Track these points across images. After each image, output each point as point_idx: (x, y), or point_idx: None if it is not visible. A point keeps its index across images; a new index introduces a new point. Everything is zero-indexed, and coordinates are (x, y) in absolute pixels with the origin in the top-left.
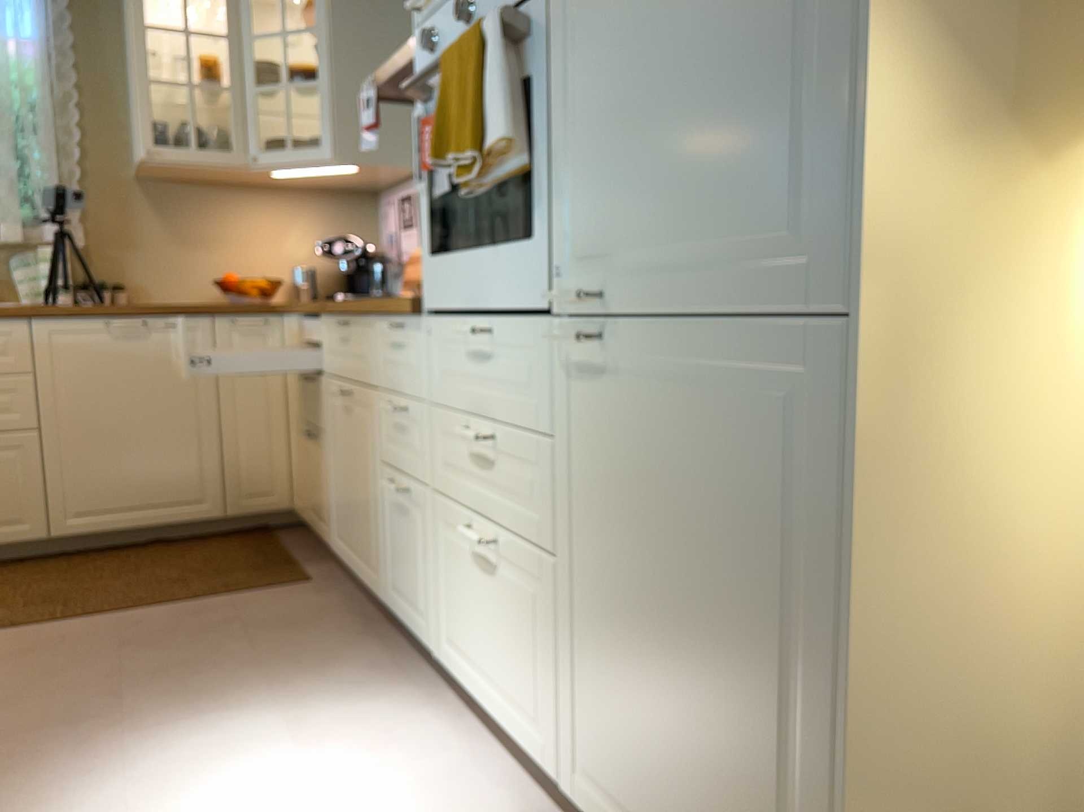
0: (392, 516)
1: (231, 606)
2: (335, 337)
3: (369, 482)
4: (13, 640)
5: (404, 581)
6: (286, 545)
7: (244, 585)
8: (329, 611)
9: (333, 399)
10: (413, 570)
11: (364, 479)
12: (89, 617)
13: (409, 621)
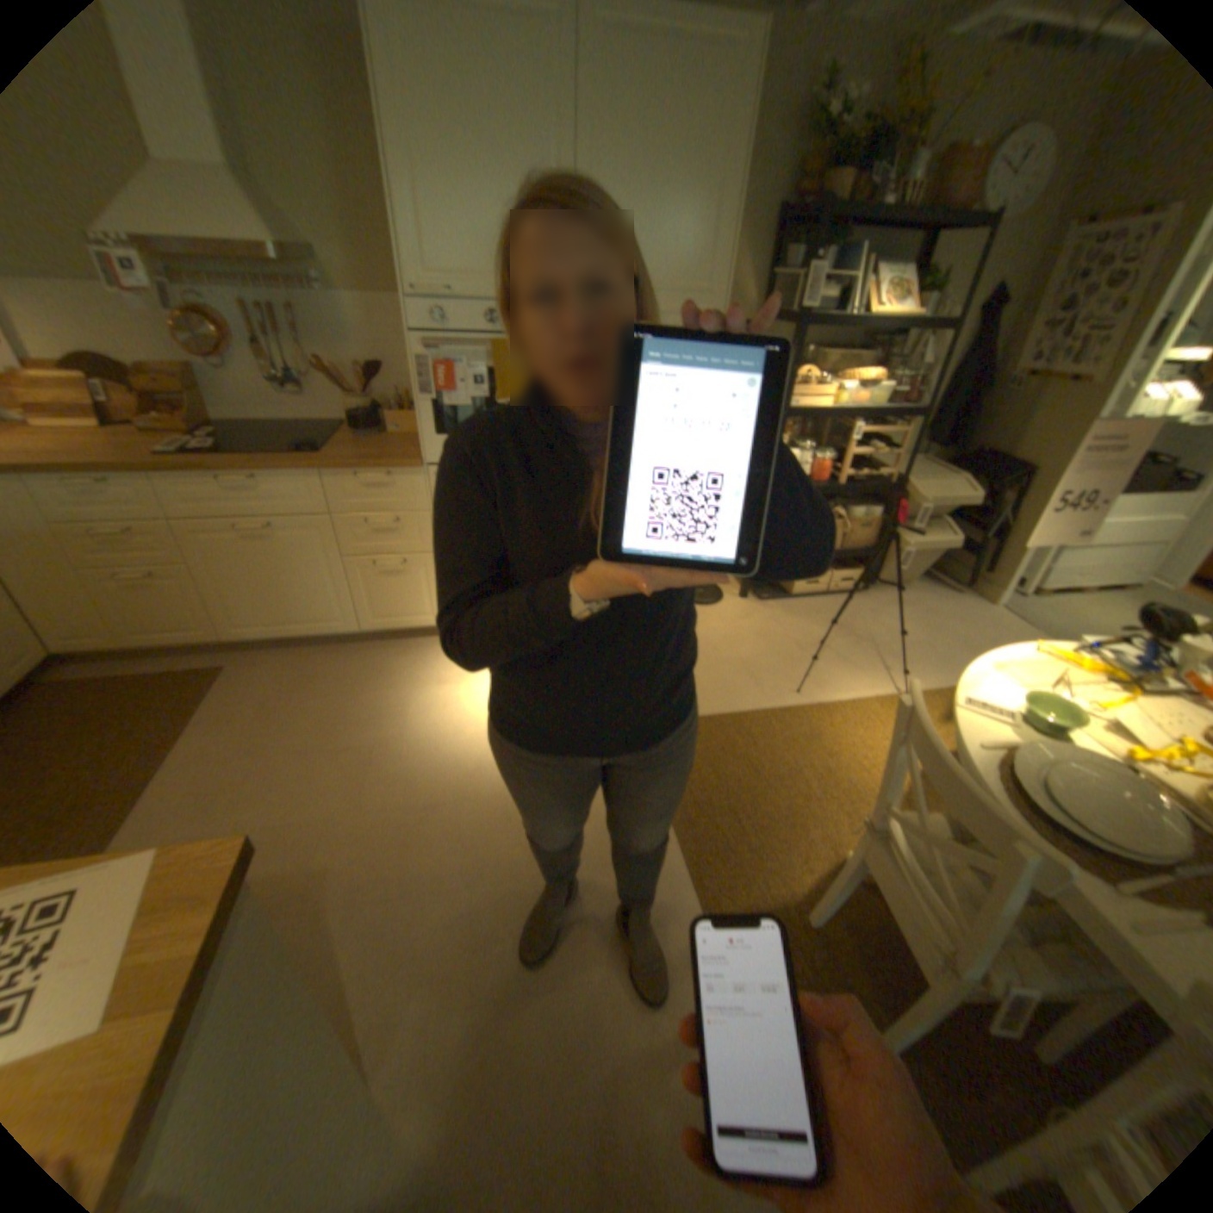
0: (369, 580)
1: (223, 707)
2: (205, 488)
3: (317, 573)
4: (140, 830)
5: (393, 607)
6: (100, 677)
7: (183, 700)
8: (292, 664)
9: (205, 536)
10: (408, 597)
11: (304, 574)
12: (143, 786)
13: (402, 623)
